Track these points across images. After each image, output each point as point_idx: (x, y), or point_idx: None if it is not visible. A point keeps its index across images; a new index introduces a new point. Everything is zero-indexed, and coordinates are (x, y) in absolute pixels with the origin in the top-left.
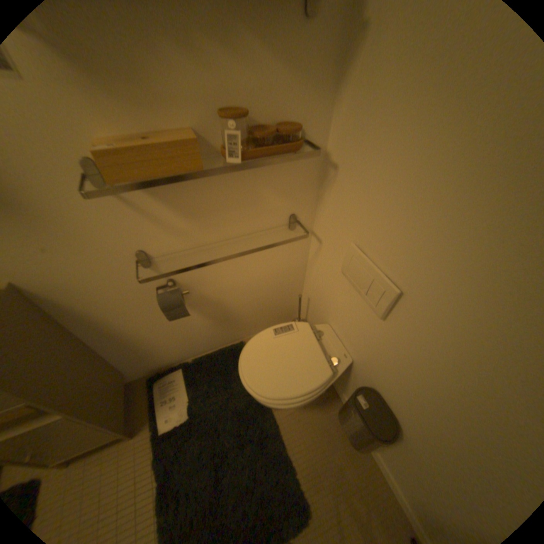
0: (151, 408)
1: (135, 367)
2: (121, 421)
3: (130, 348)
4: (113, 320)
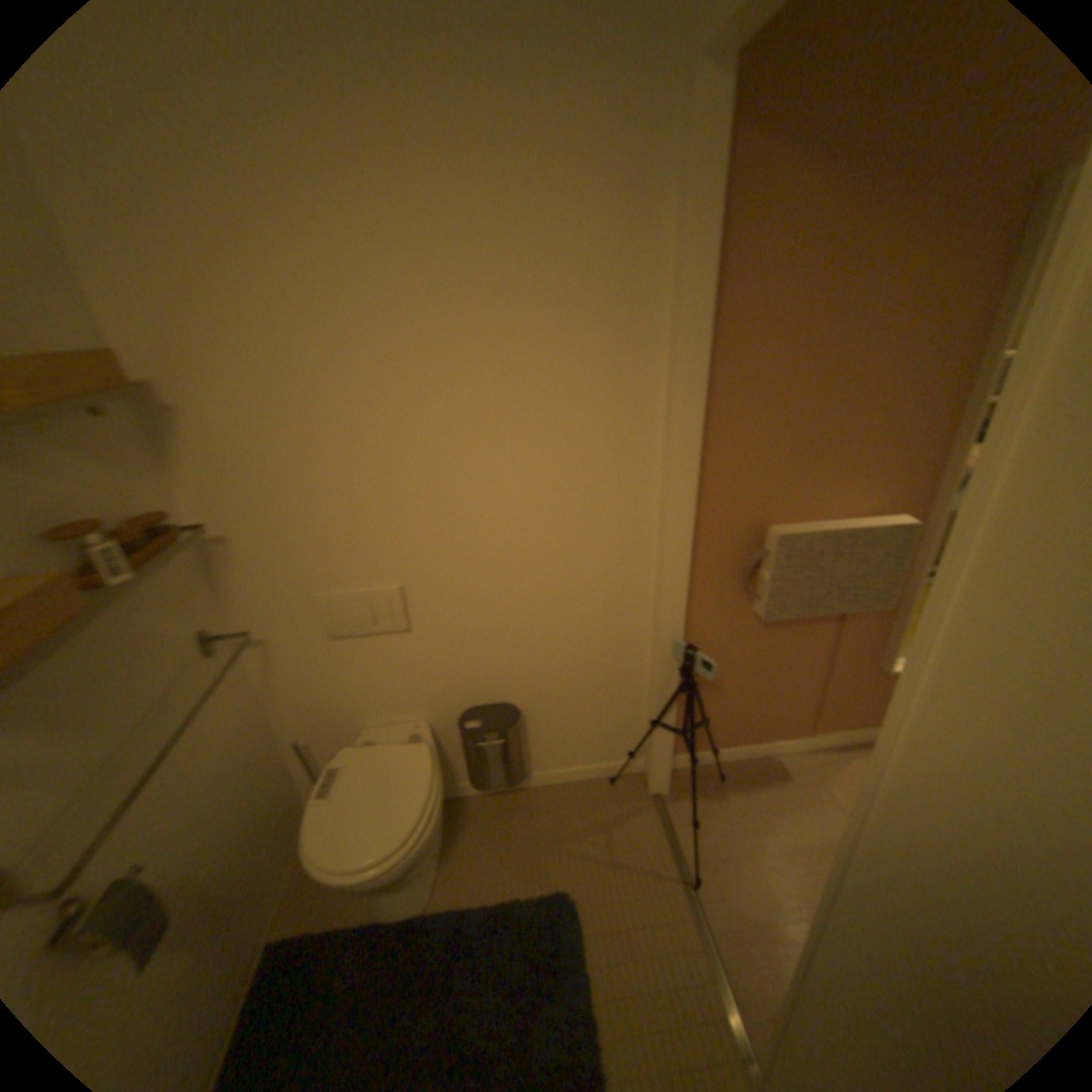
0: None
1: None
2: None
3: None
4: None
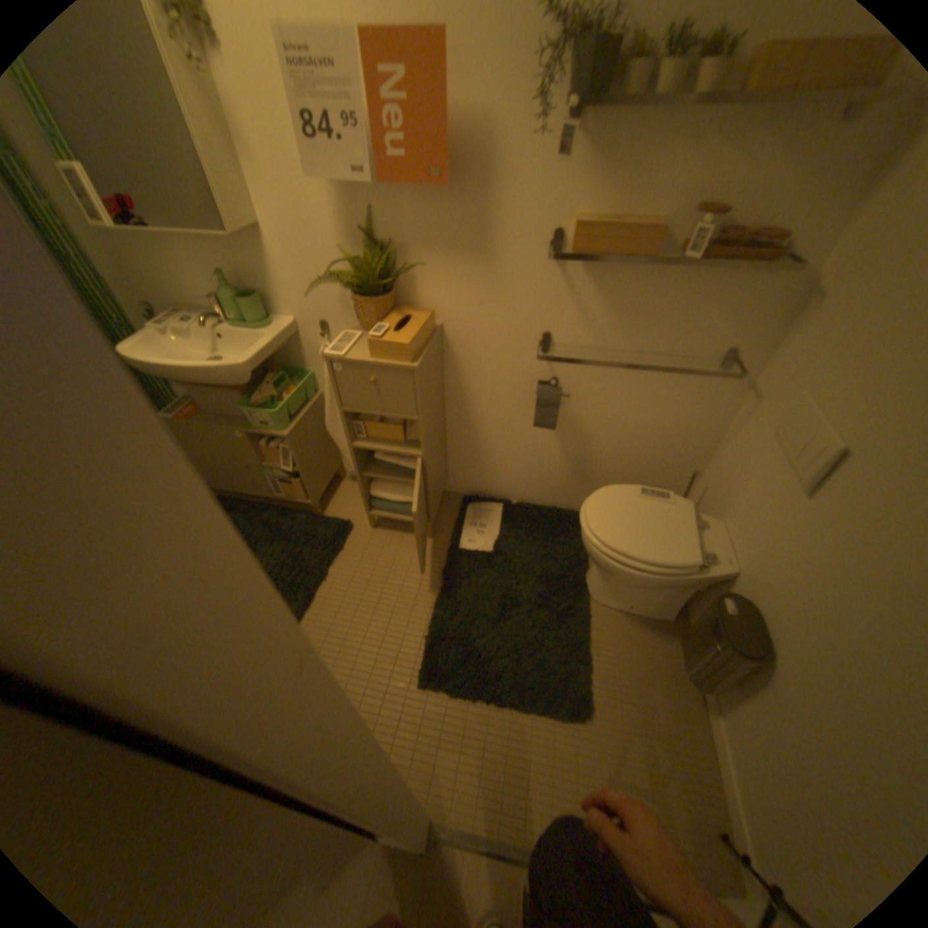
0: (461, 523)
1: (463, 475)
2: (435, 514)
3: (473, 447)
4: (482, 404)
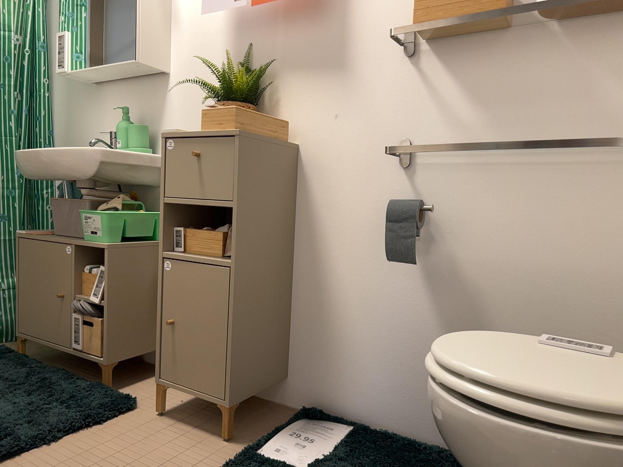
0: (279, 430)
1: (307, 372)
2: (243, 399)
3: (323, 318)
4: (335, 245)
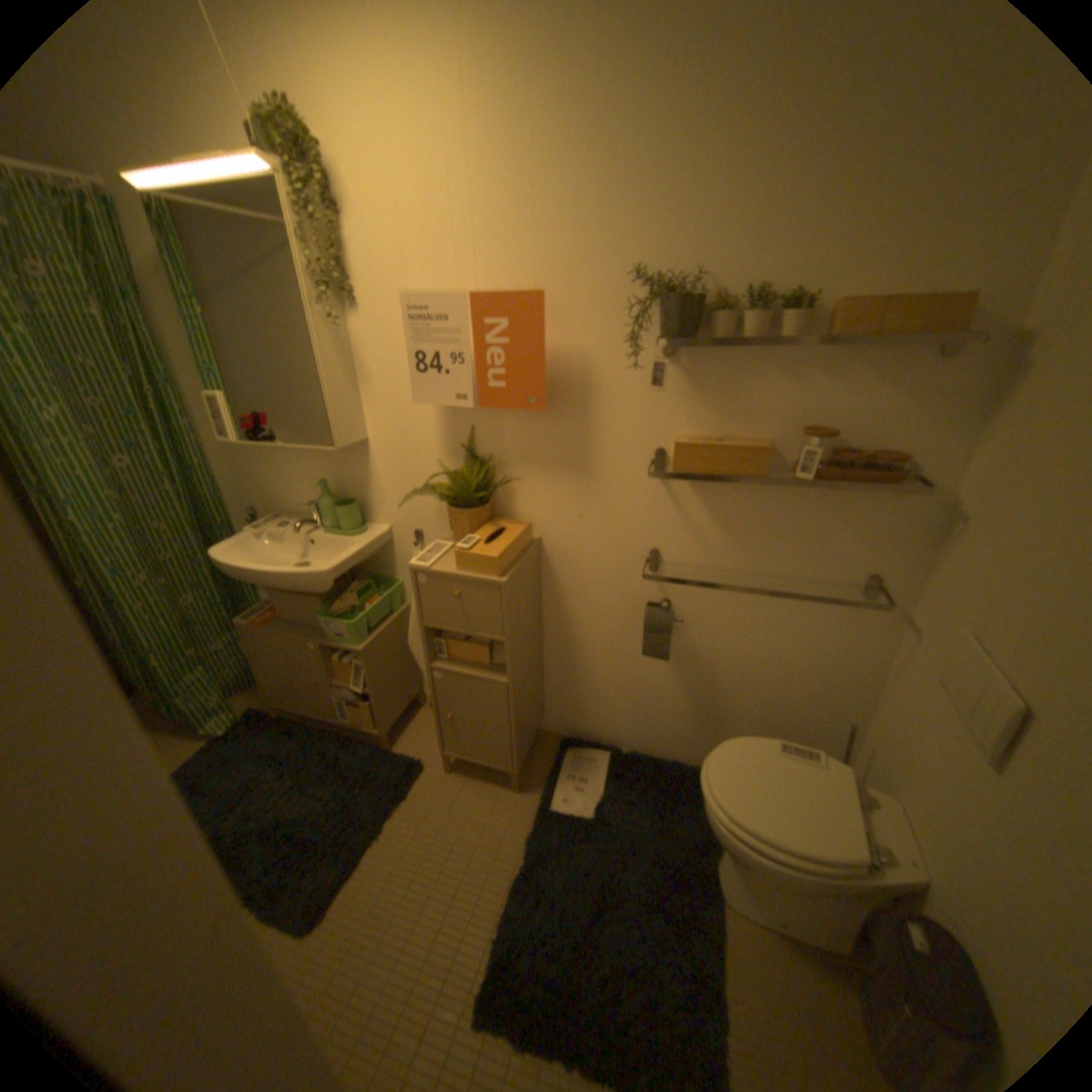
0: (557, 774)
1: (563, 711)
2: (525, 759)
3: (576, 676)
4: (585, 625)
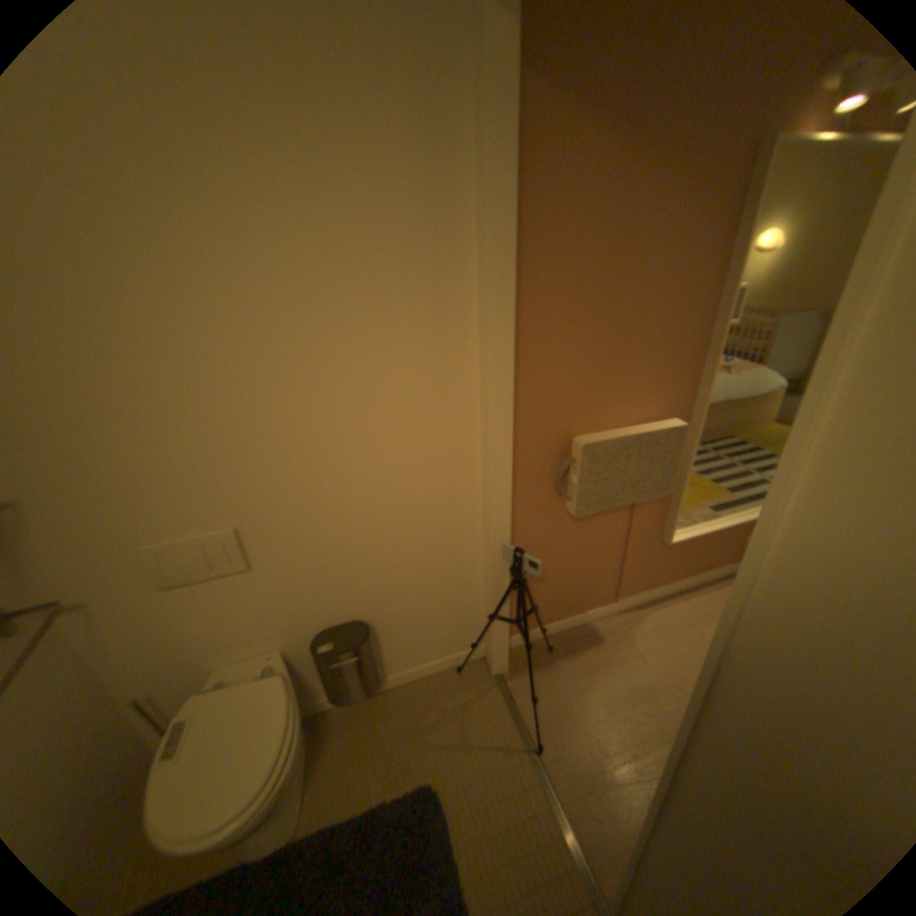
0: None
1: None
2: None
3: None
4: None
